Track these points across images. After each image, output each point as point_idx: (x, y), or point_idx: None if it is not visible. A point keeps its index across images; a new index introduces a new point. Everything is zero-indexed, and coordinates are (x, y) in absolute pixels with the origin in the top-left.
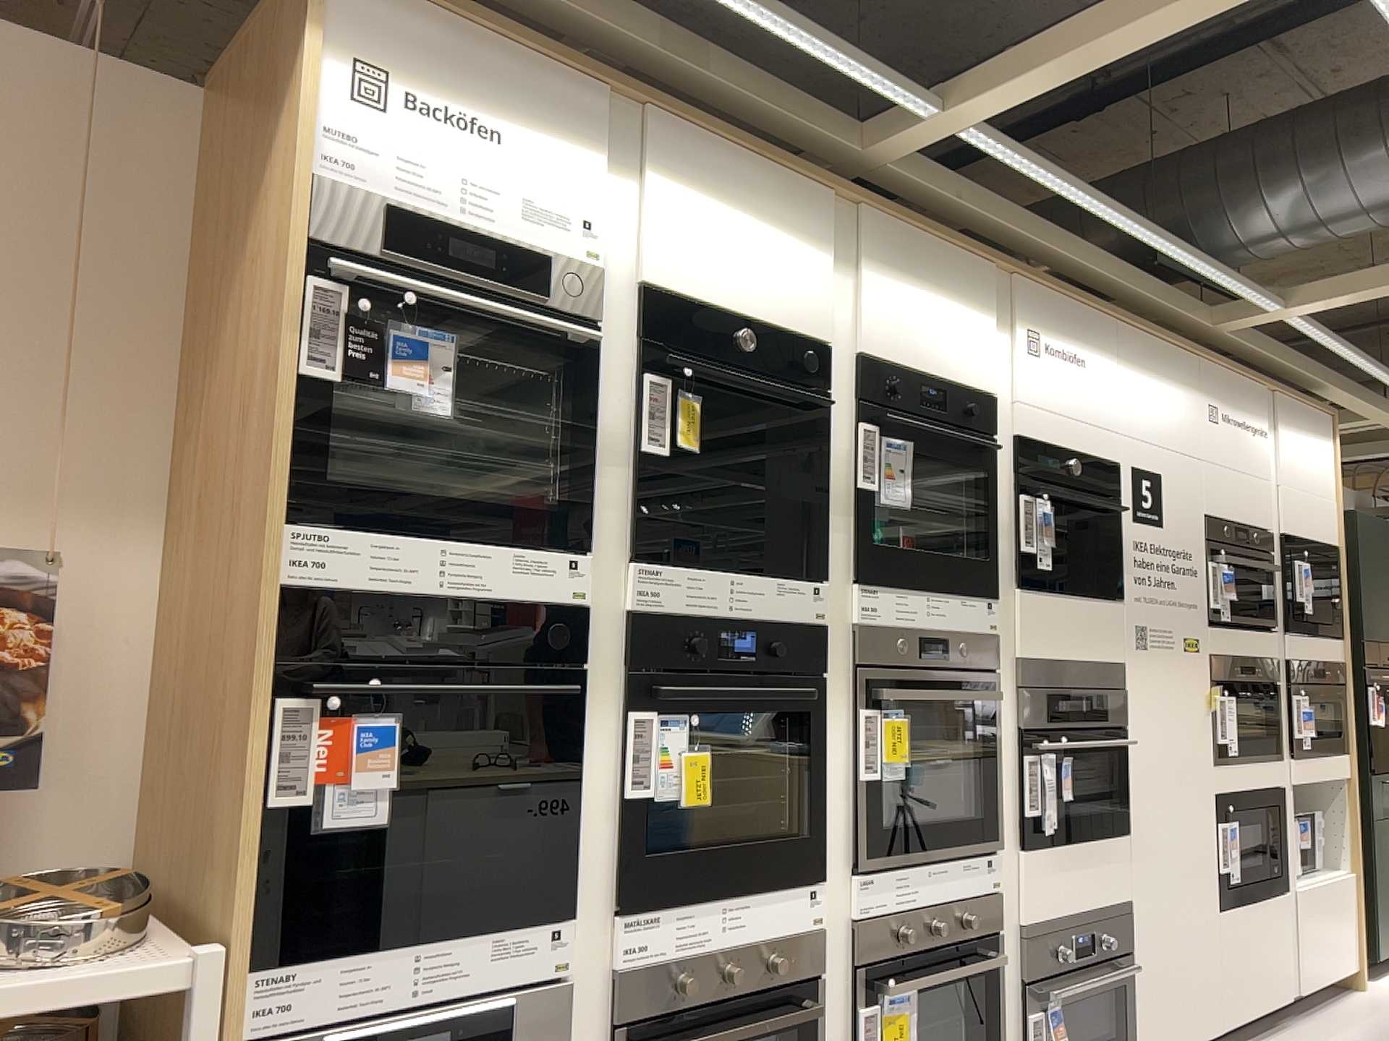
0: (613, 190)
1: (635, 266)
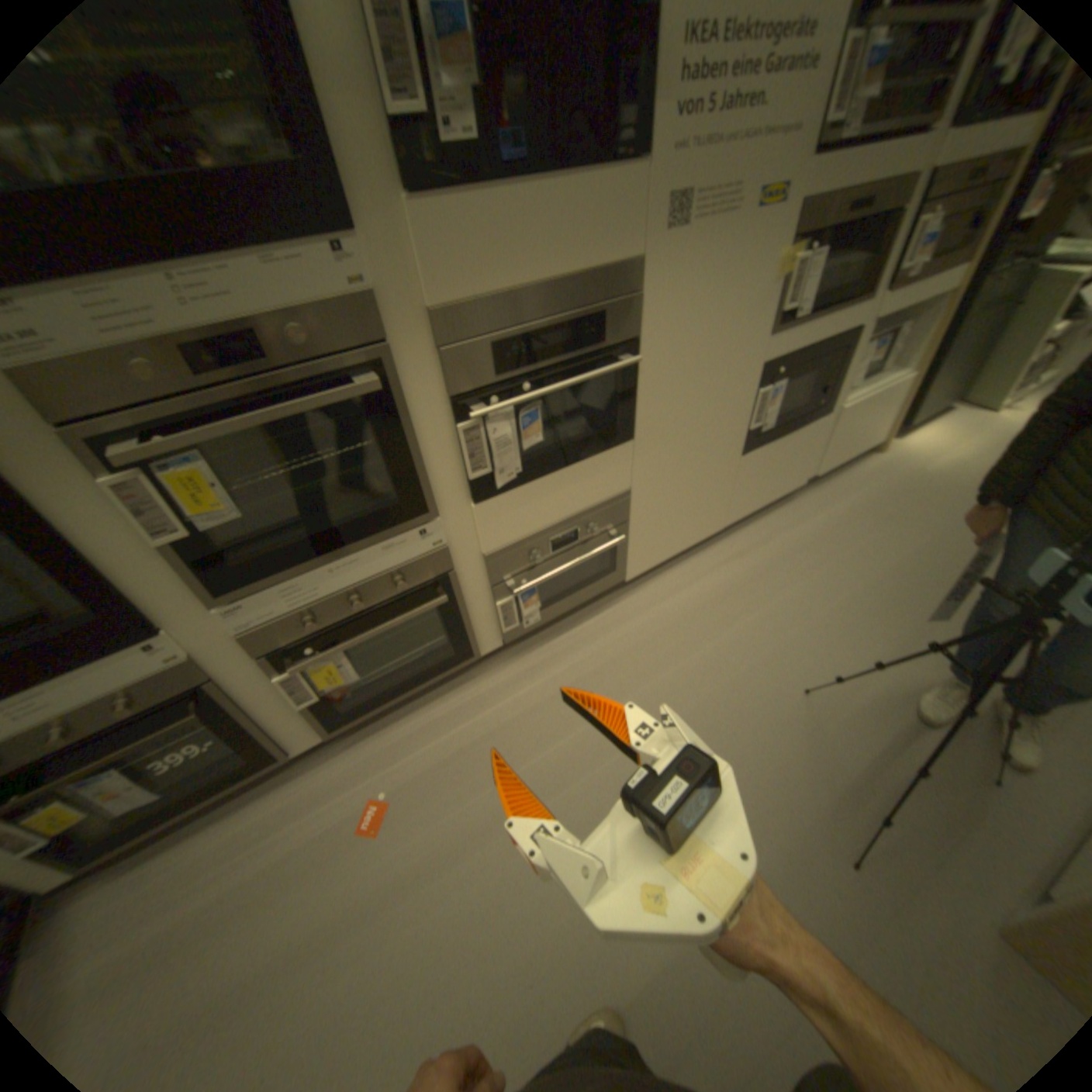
0: None
1: None
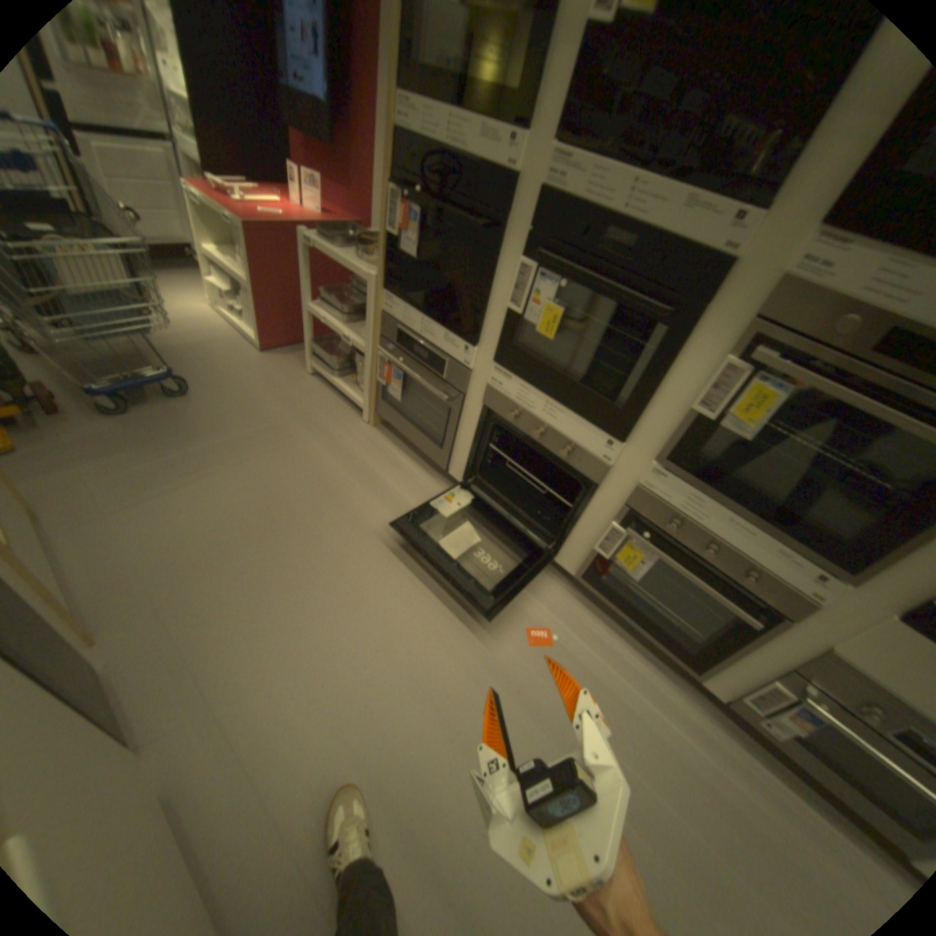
0: None
1: None
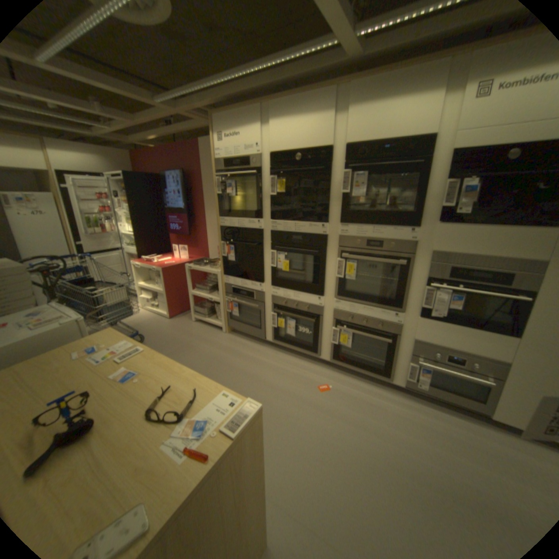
0: (260, 128)
1: (268, 146)
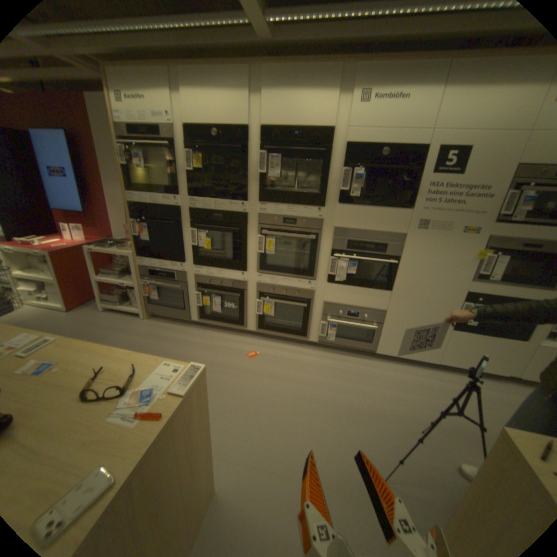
0: (170, 96)
1: (180, 117)
